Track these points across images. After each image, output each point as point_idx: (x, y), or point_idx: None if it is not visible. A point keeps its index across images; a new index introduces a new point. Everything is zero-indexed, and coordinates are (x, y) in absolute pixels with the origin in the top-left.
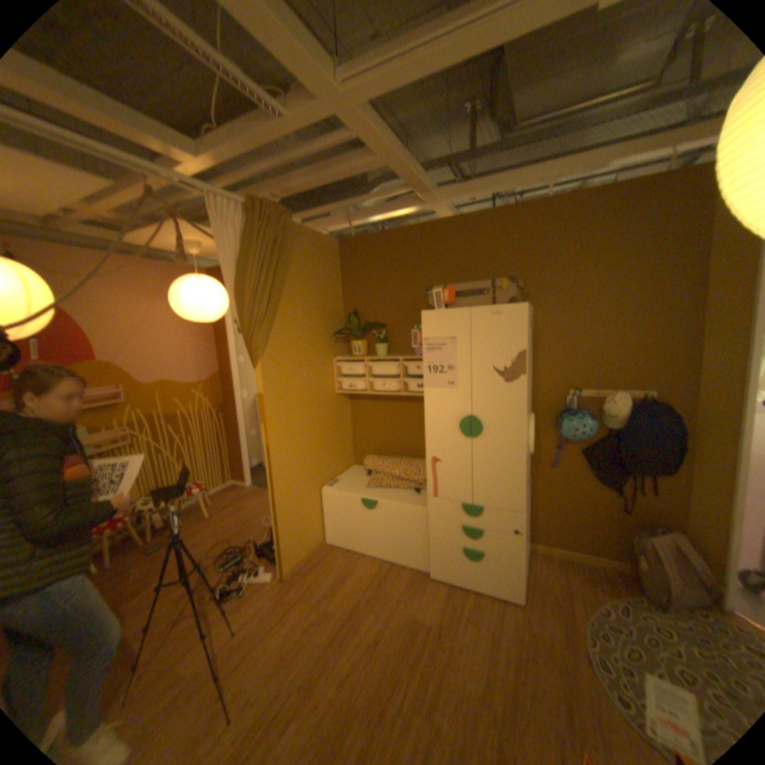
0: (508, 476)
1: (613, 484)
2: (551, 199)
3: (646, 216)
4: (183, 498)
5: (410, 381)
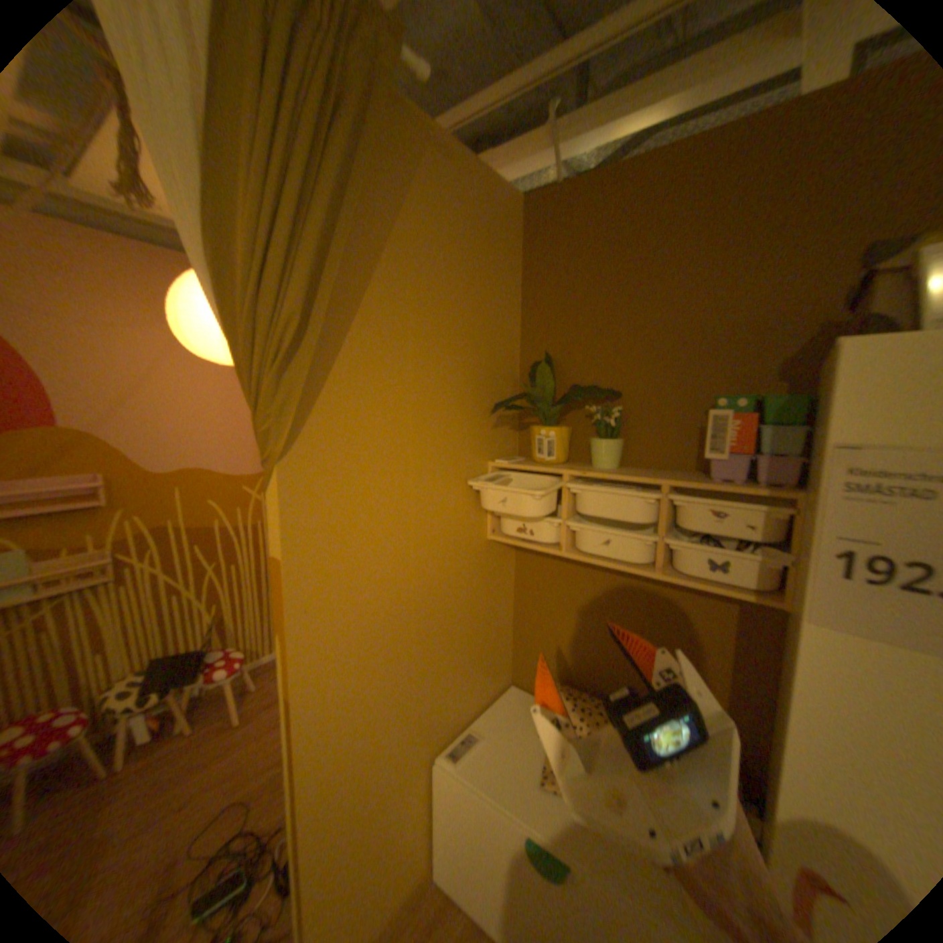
0: None
1: None
2: None
3: None
4: (199, 686)
5: (692, 547)
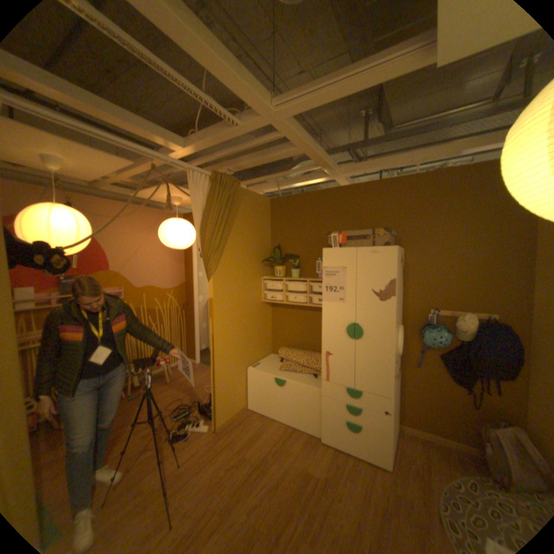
0: (381, 370)
1: (465, 384)
2: (418, 175)
3: (488, 188)
4: (154, 368)
5: (314, 296)
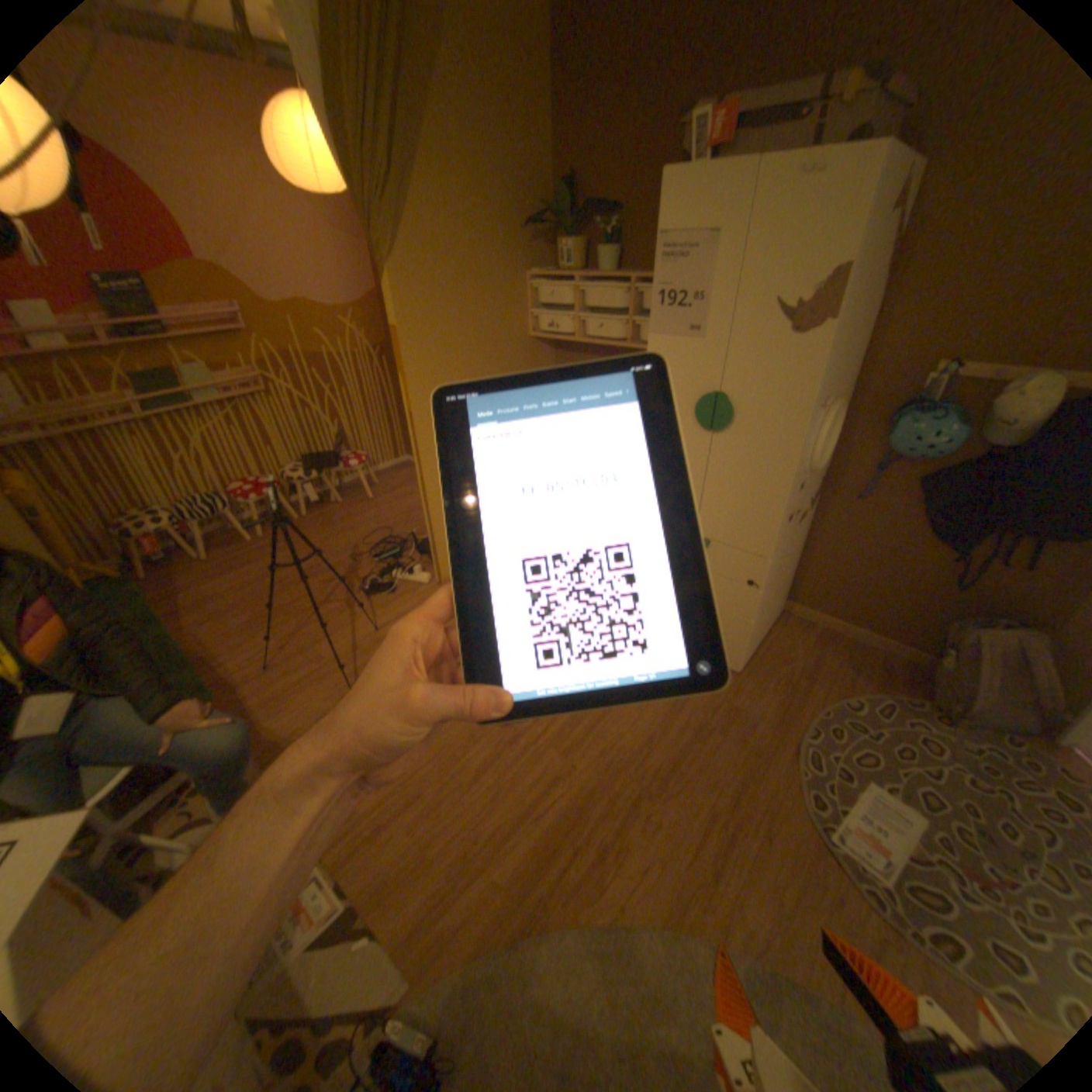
0: (757, 502)
1: (955, 540)
2: None
3: None
4: (339, 471)
5: (644, 322)
